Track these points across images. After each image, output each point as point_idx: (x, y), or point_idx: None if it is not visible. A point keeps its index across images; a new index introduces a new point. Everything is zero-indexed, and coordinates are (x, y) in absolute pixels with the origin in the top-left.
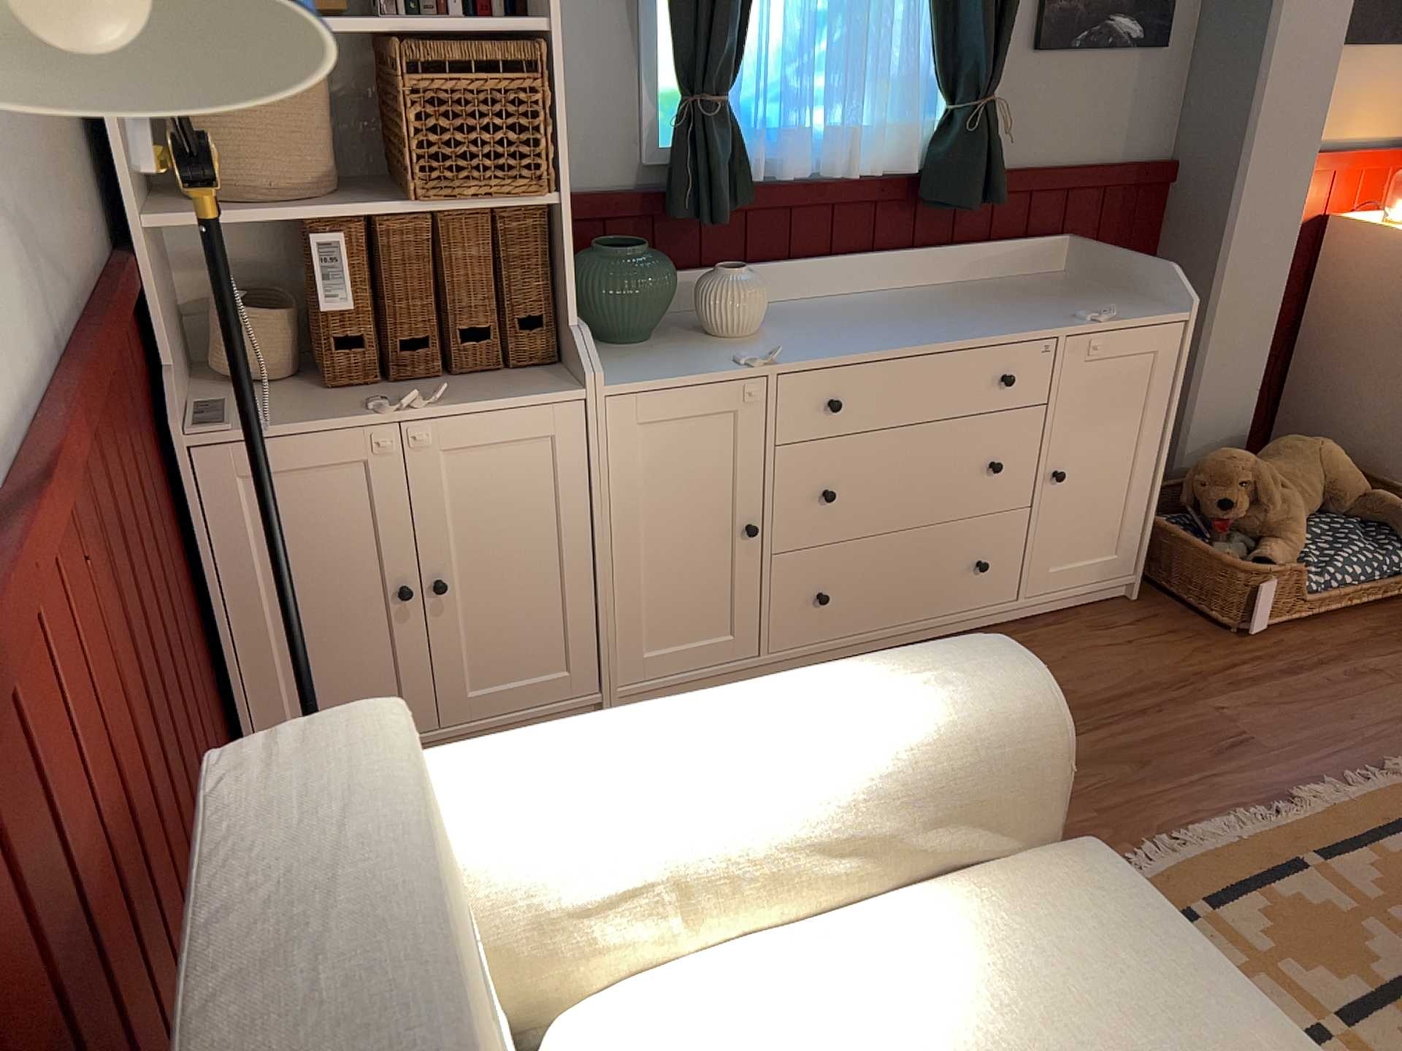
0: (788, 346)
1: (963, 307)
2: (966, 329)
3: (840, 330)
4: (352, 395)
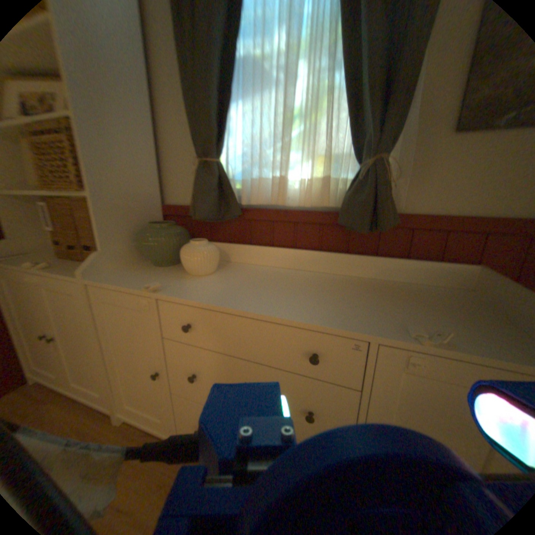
0: (197, 285)
1: (341, 293)
2: (305, 308)
3: (240, 285)
4: (55, 260)
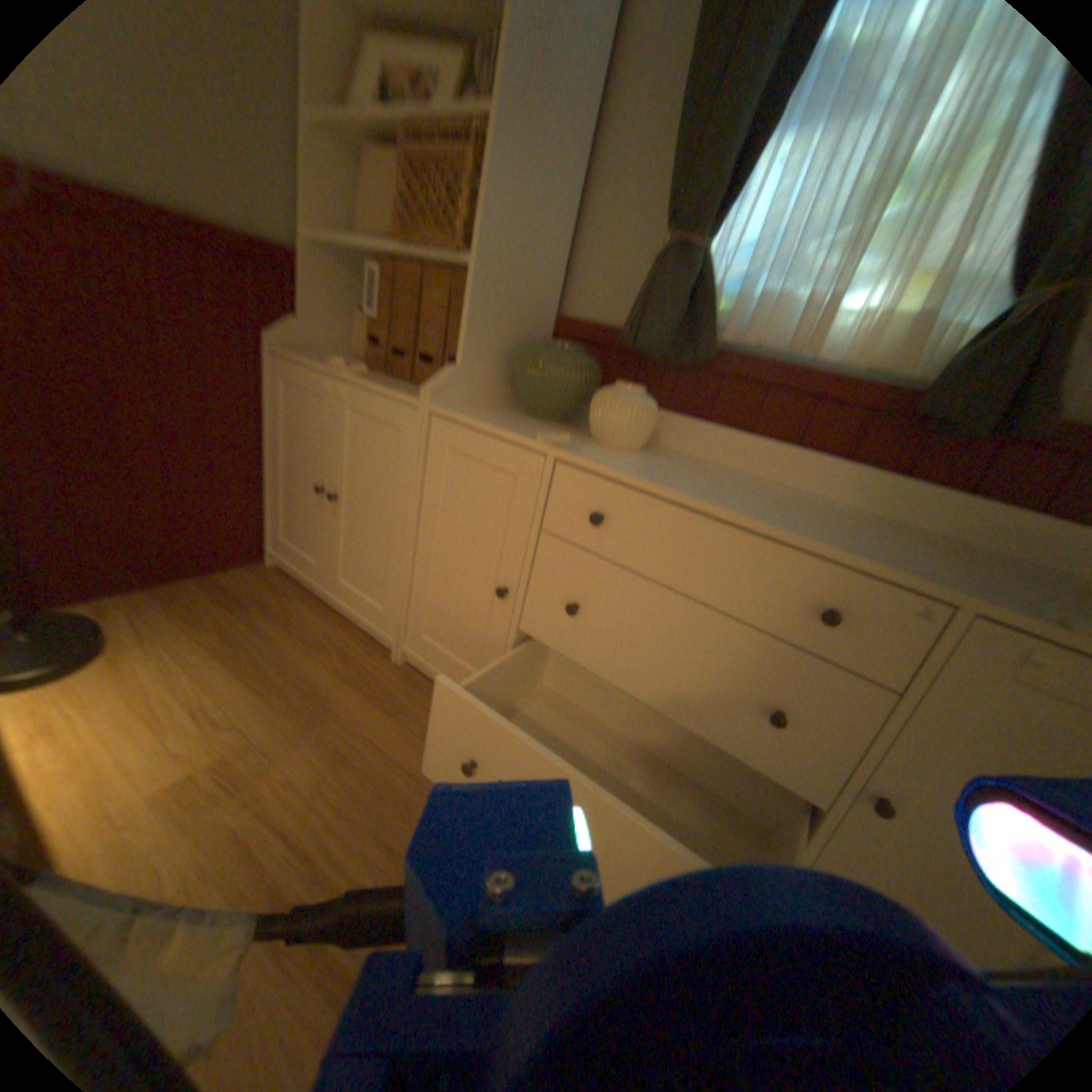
0: (618, 460)
1: (888, 538)
2: (826, 535)
3: (694, 479)
4: (364, 372)
